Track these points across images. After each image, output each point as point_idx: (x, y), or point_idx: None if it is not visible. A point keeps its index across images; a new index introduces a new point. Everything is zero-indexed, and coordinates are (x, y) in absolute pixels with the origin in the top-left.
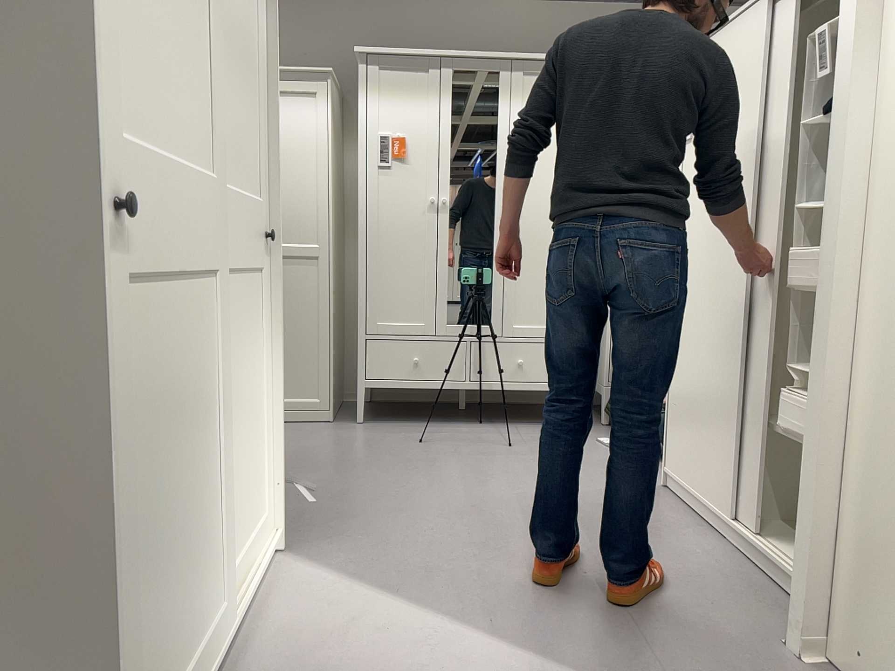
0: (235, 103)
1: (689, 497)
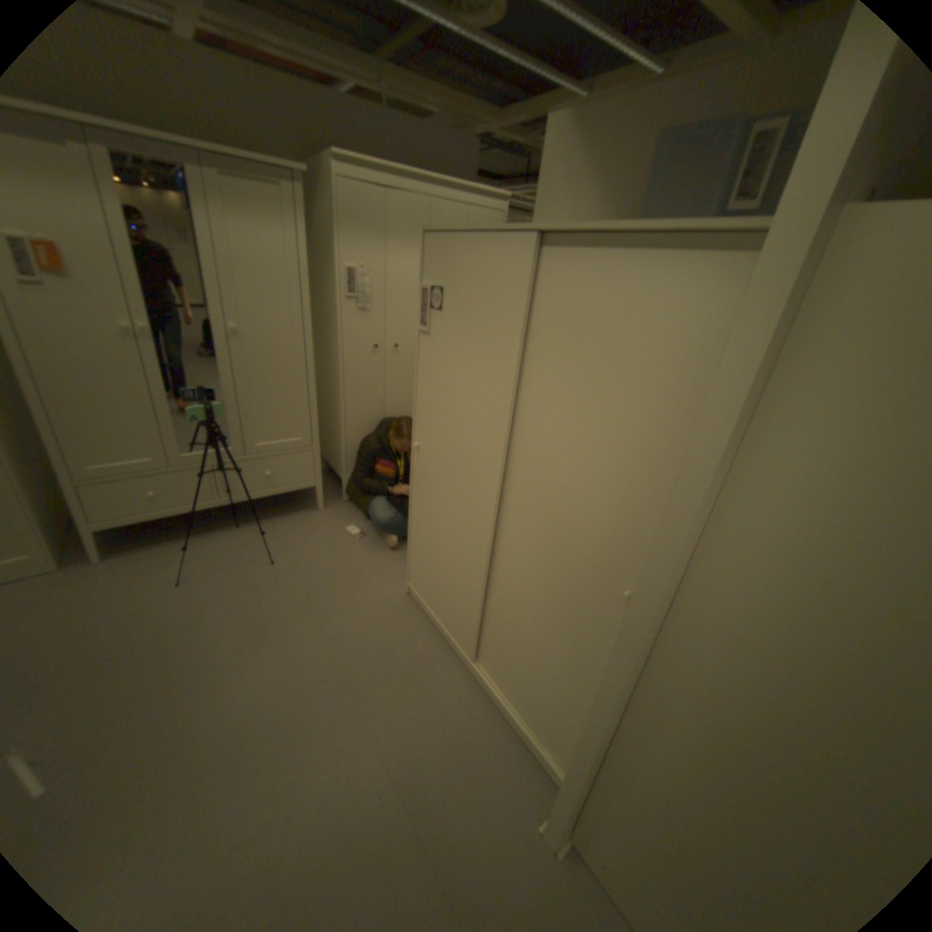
0: None
1: (428, 615)
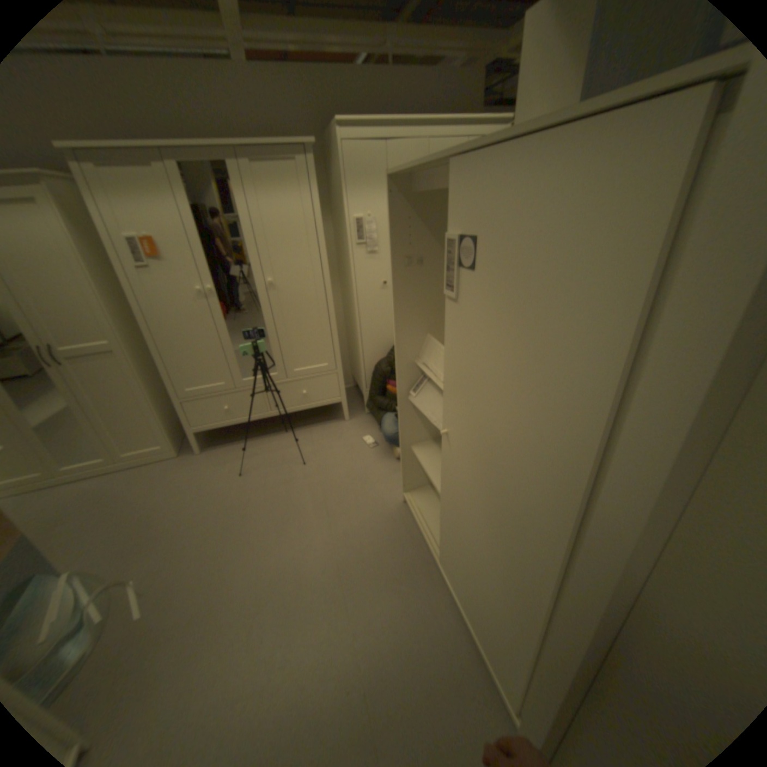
0: None
1: (417, 526)
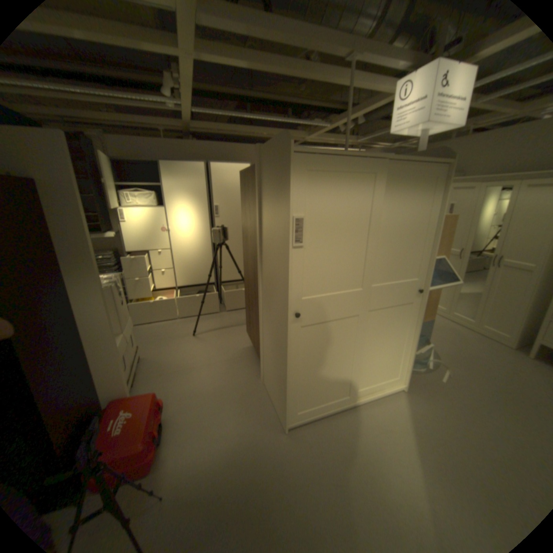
0: (401, 252)
1: None
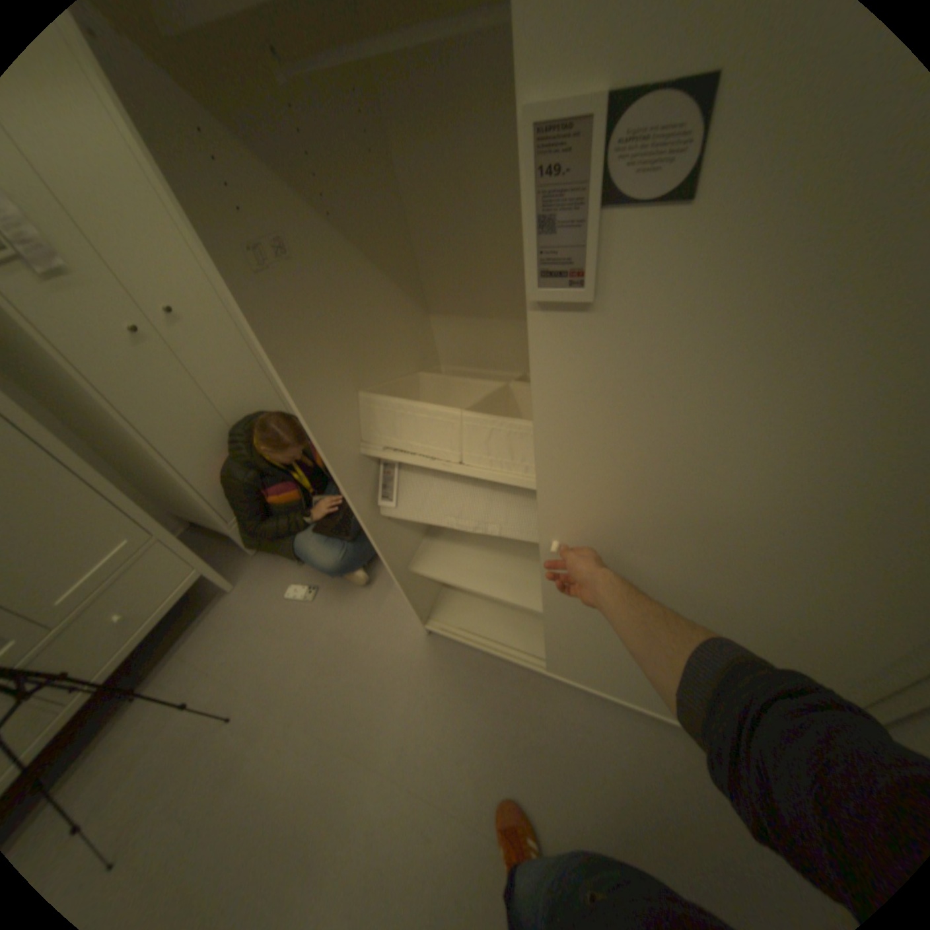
0: None
1: (475, 651)
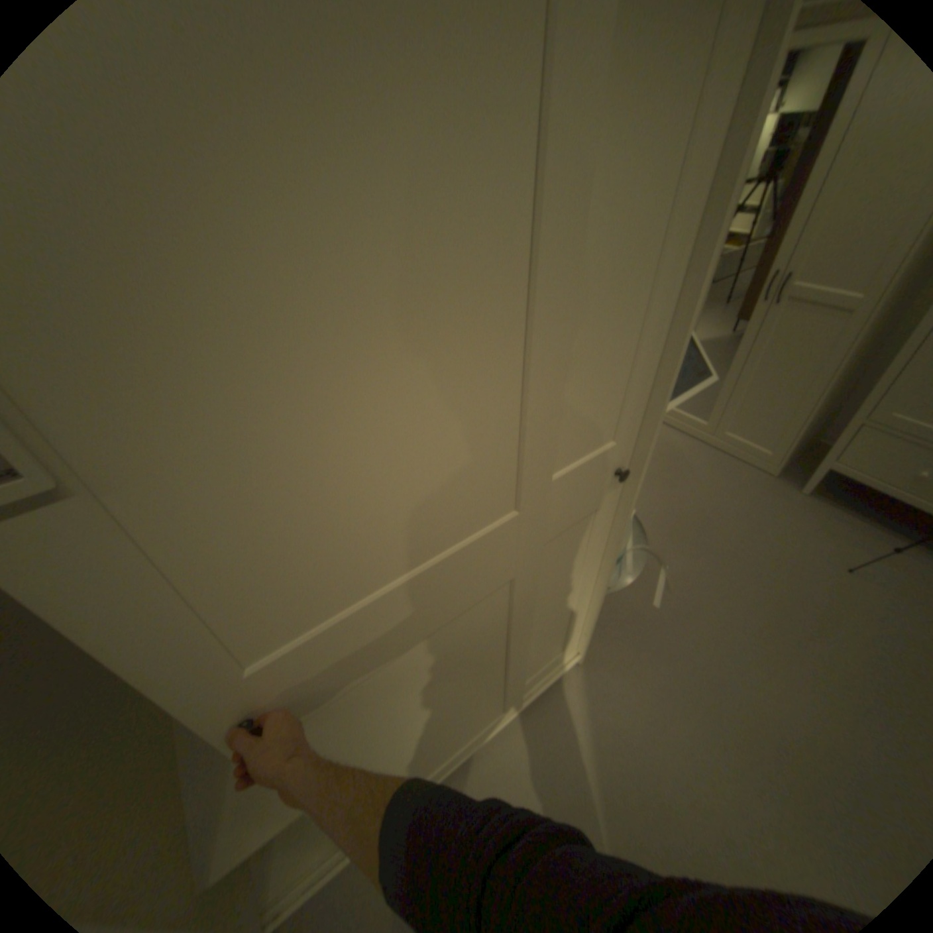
0: (552, 371)
1: None
